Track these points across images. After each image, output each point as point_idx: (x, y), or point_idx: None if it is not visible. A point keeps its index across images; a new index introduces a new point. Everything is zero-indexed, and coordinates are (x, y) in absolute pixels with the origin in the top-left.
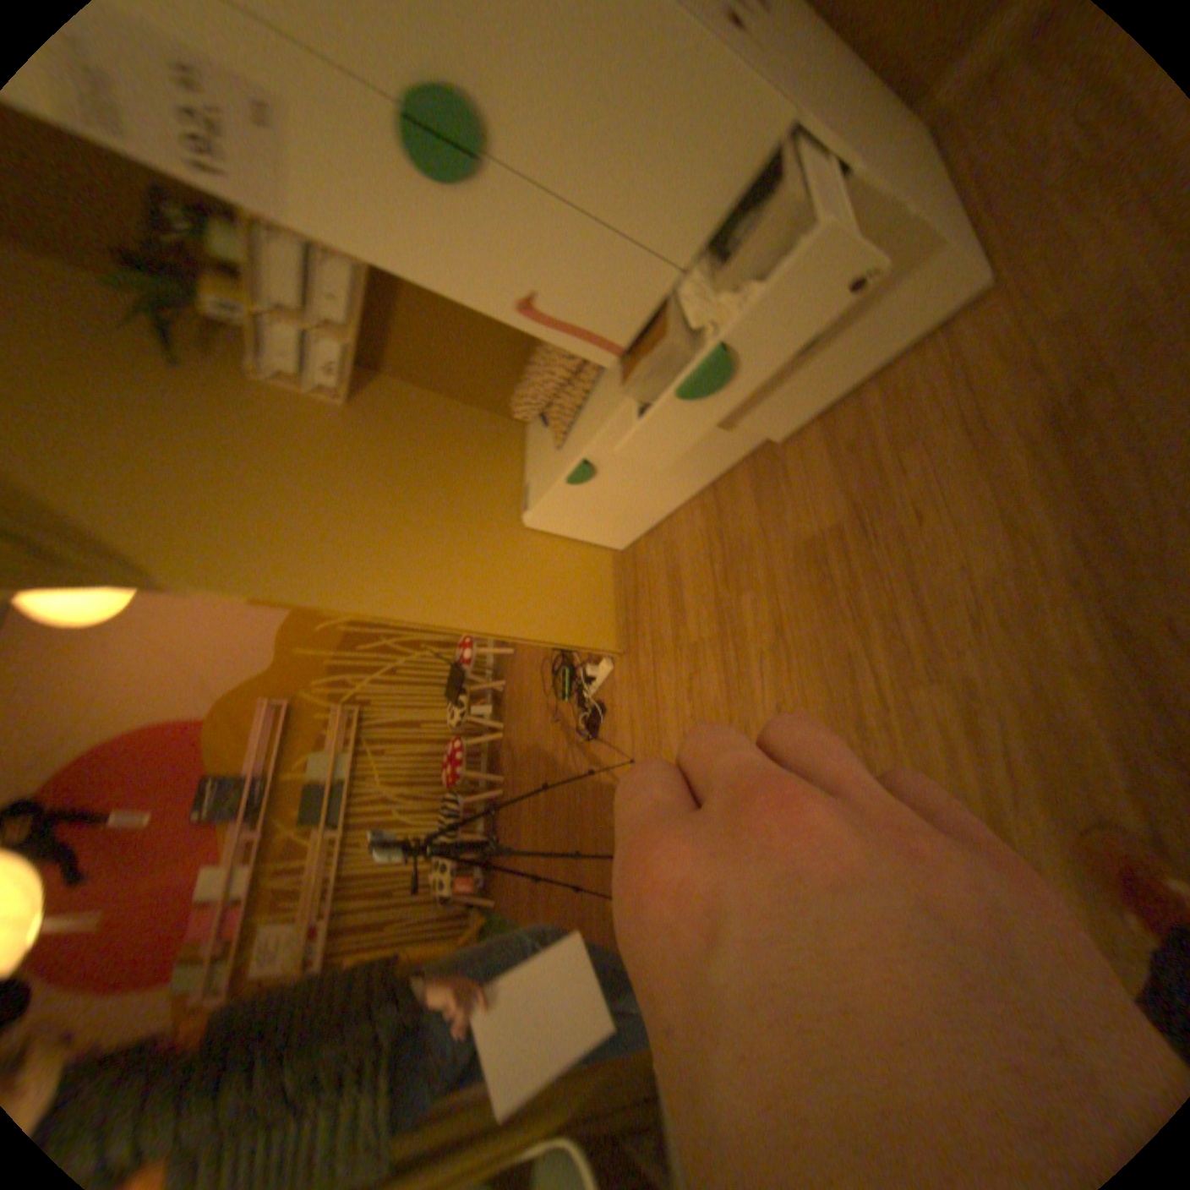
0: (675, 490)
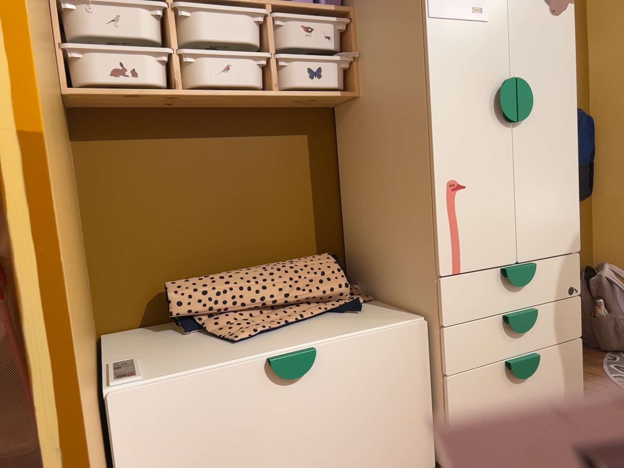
0: None
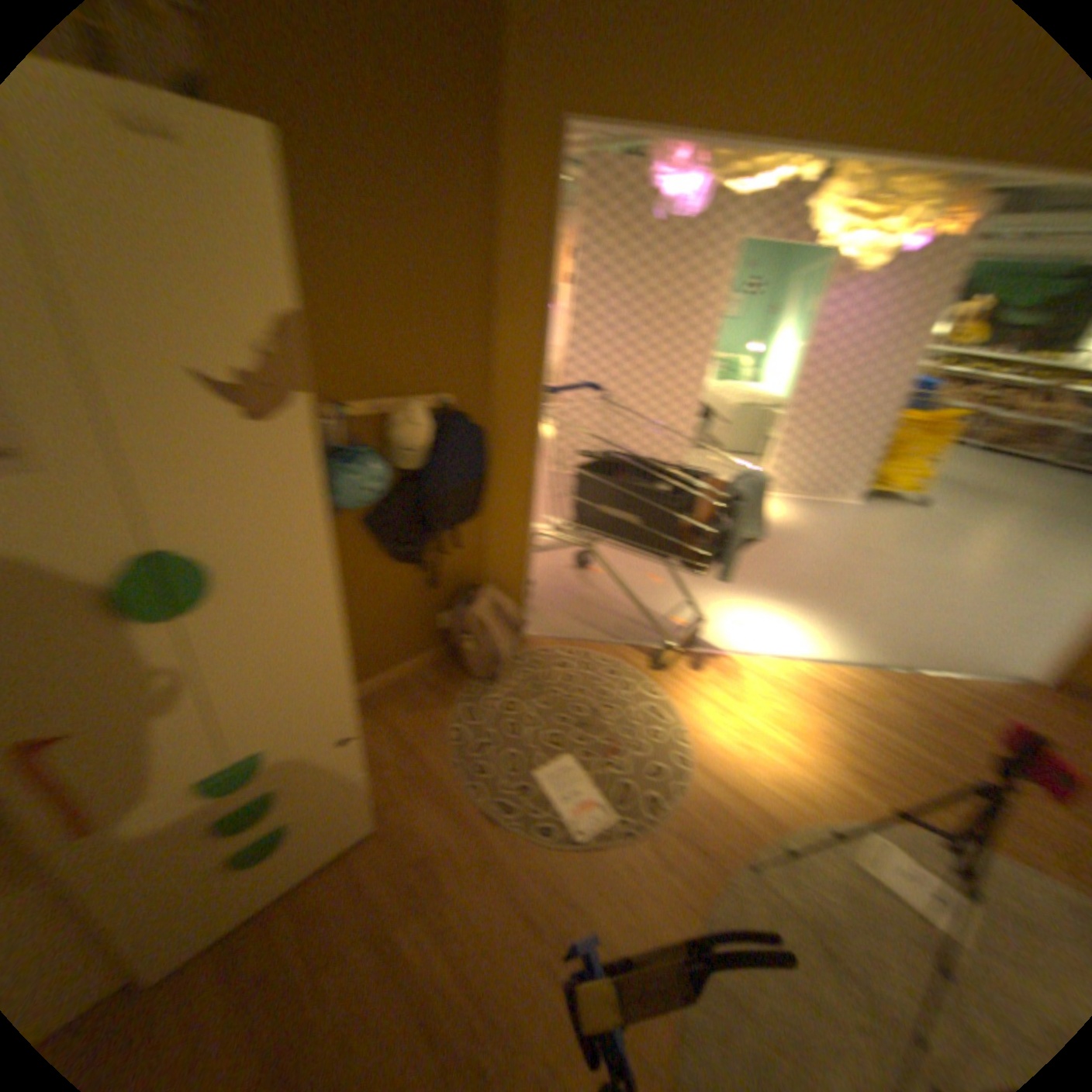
0: None
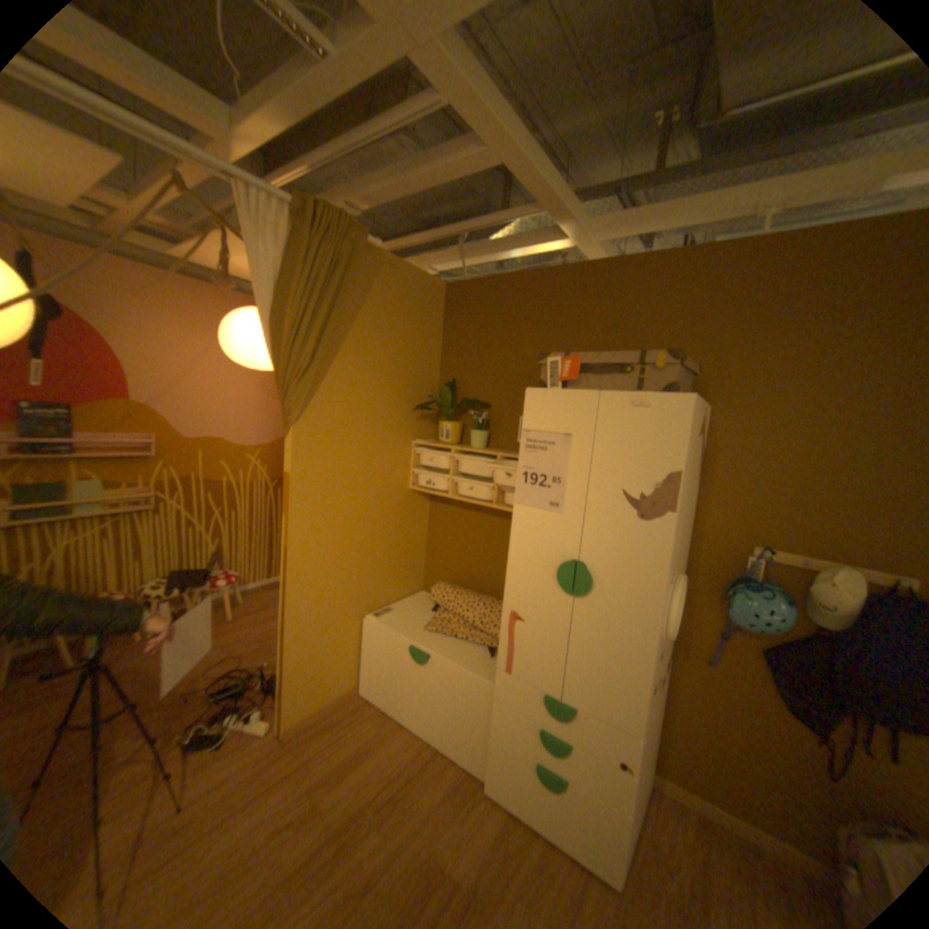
0: (422, 726)
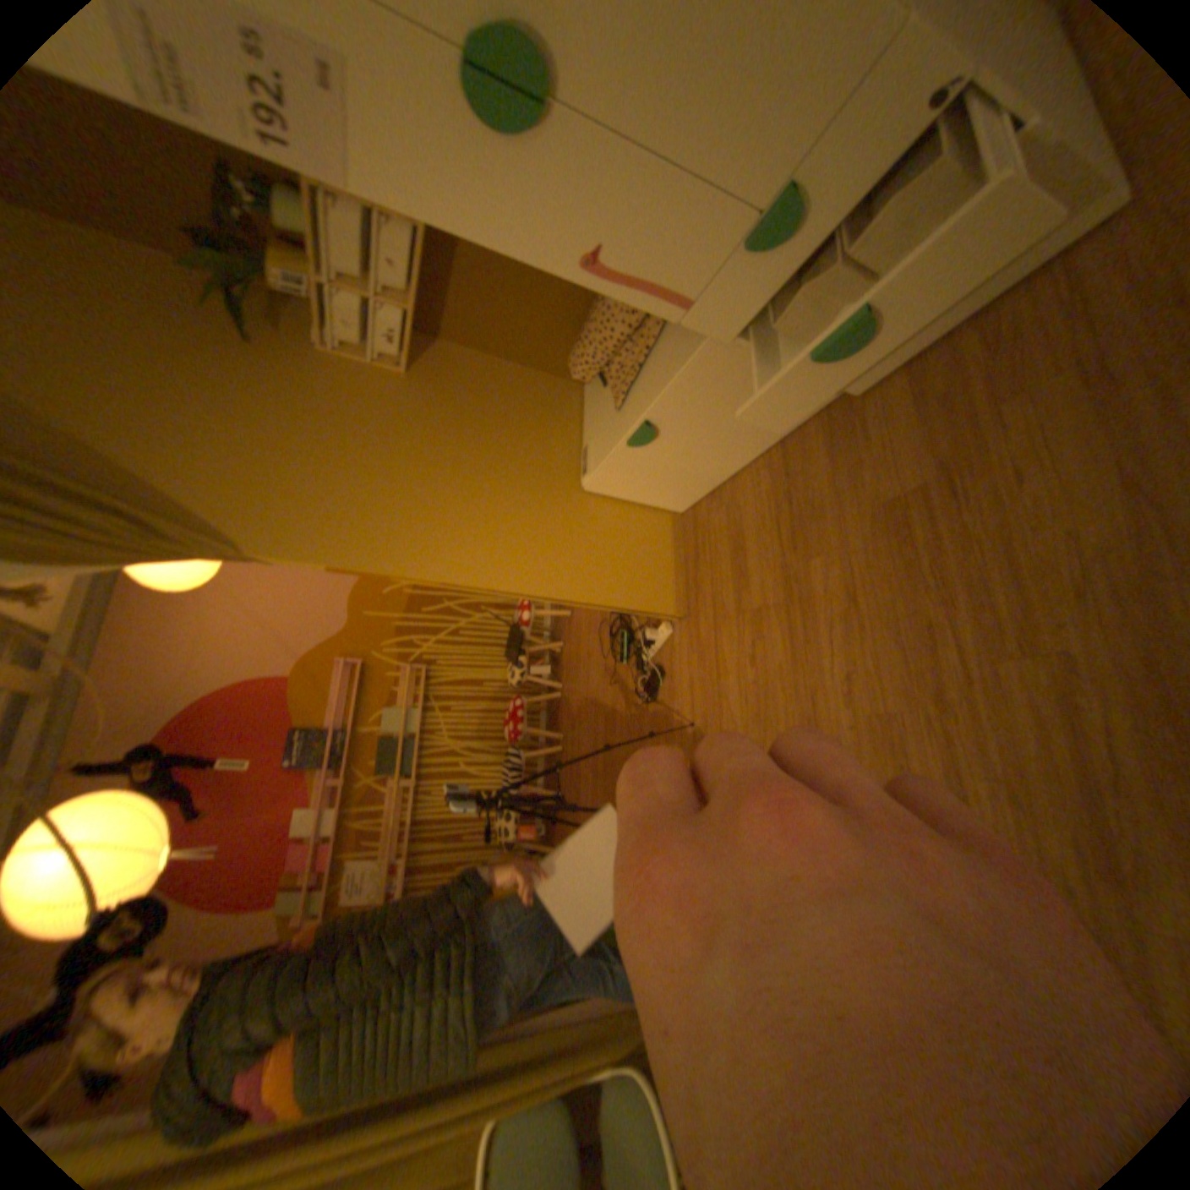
0: (742, 451)
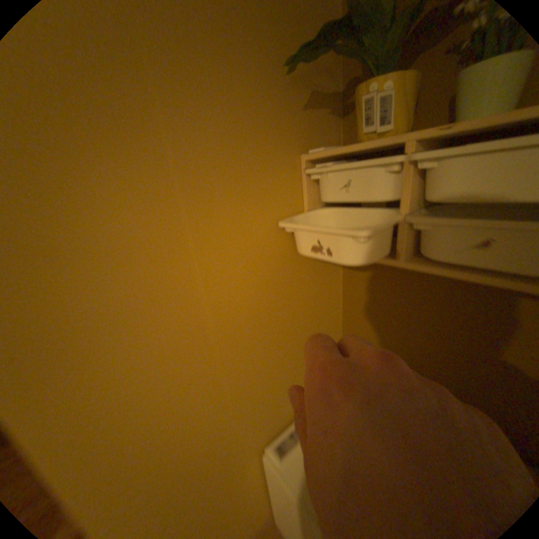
0: None
